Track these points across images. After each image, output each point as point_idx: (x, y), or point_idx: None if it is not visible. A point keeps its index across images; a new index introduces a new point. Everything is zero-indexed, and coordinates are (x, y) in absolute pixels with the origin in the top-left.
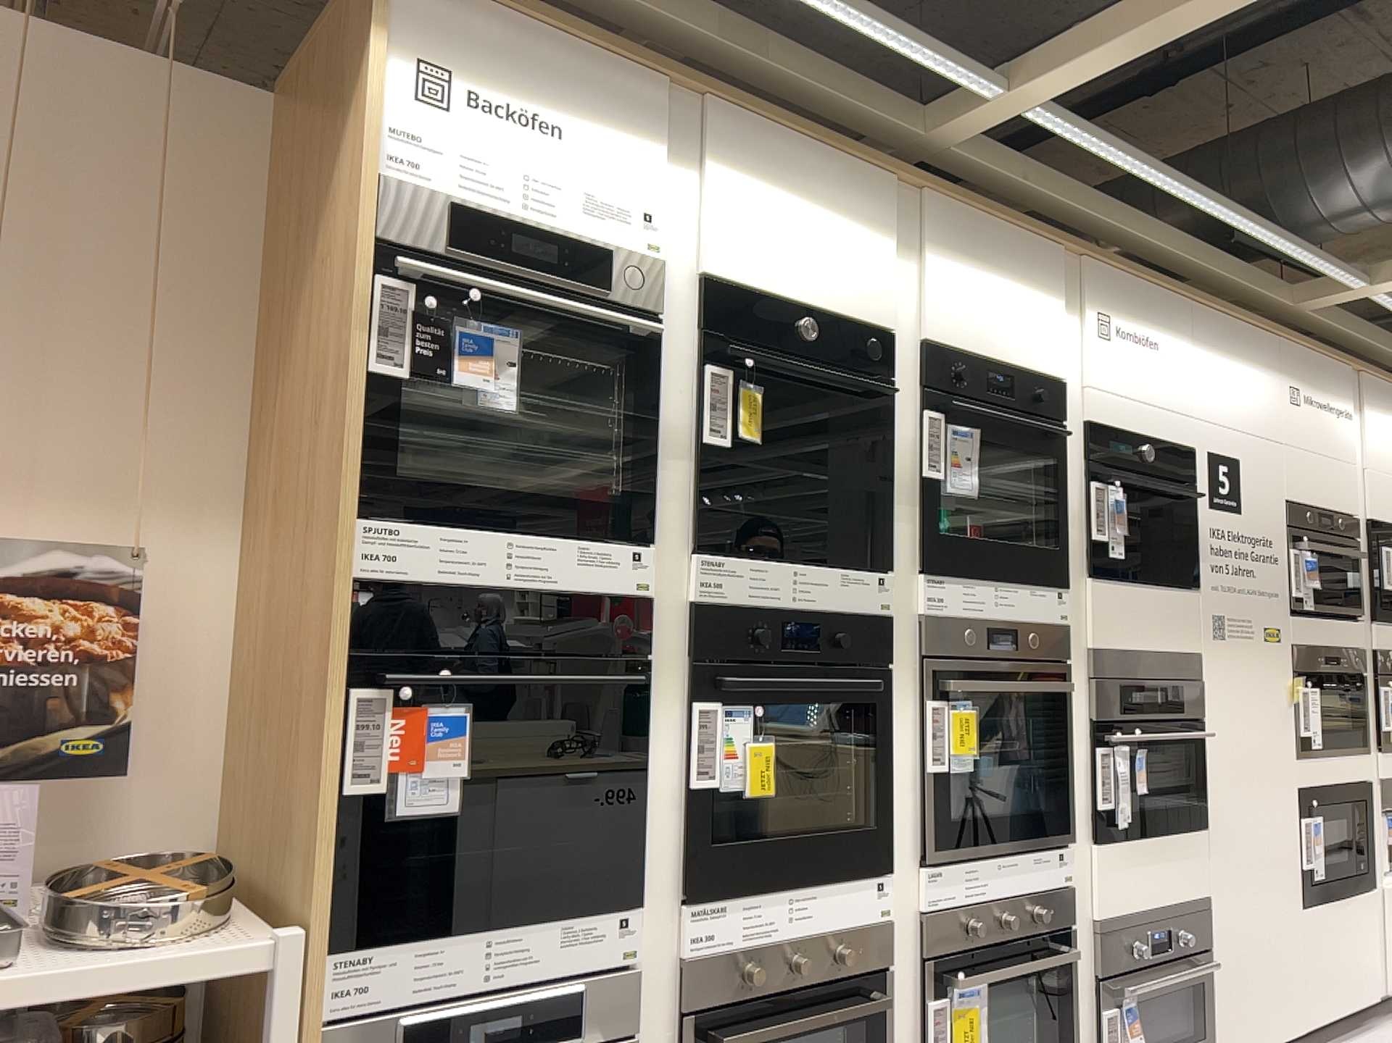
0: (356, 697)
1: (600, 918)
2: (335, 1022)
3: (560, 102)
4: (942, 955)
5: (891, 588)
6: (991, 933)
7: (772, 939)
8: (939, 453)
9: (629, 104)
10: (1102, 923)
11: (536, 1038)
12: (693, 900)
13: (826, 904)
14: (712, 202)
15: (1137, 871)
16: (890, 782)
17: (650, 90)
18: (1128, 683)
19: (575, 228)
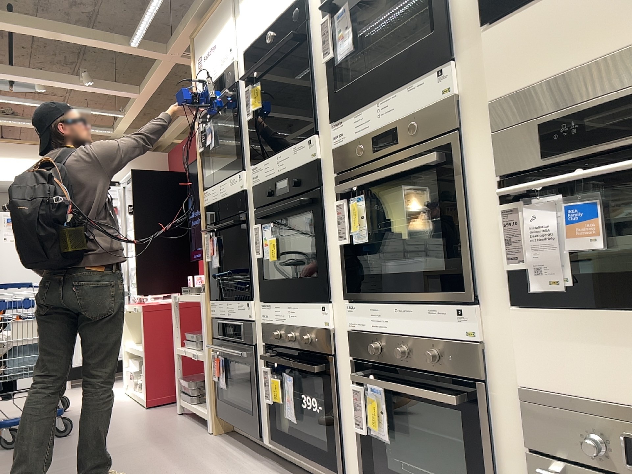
0: (204, 237)
1: (243, 303)
2: (215, 319)
3: (213, 37)
4: (363, 361)
5: (313, 142)
6: (392, 358)
7: (283, 323)
8: (327, 42)
9: (223, 15)
10: (525, 393)
11: (235, 336)
12: (262, 301)
13: (301, 313)
14: (241, 22)
15: (597, 352)
16: (322, 252)
17: (226, 2)
18: (556, 117)
19: (219, 74)
